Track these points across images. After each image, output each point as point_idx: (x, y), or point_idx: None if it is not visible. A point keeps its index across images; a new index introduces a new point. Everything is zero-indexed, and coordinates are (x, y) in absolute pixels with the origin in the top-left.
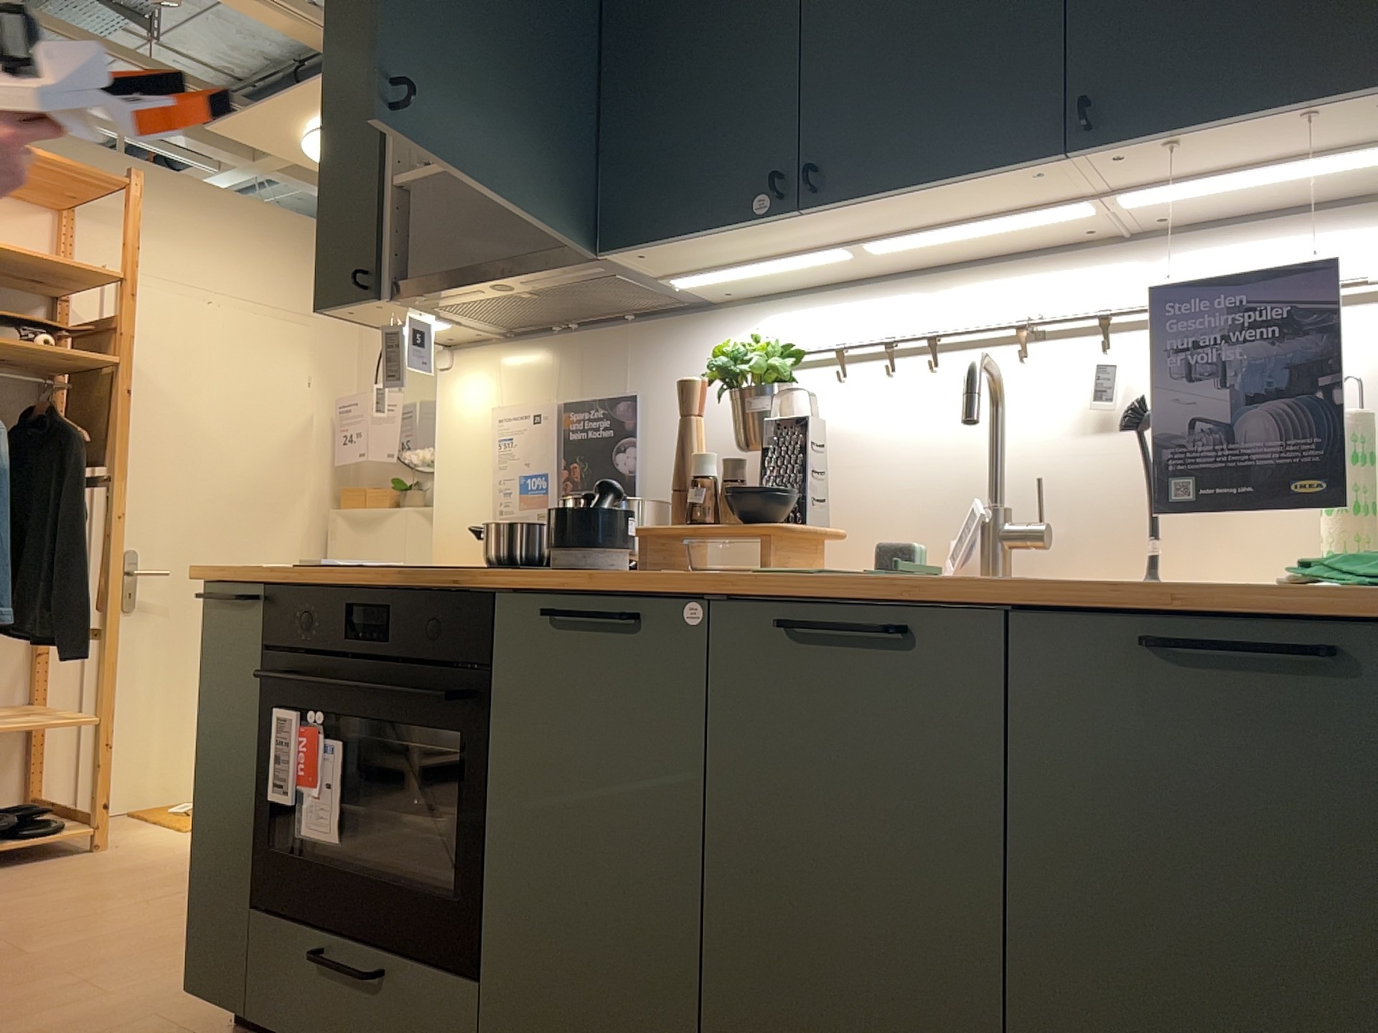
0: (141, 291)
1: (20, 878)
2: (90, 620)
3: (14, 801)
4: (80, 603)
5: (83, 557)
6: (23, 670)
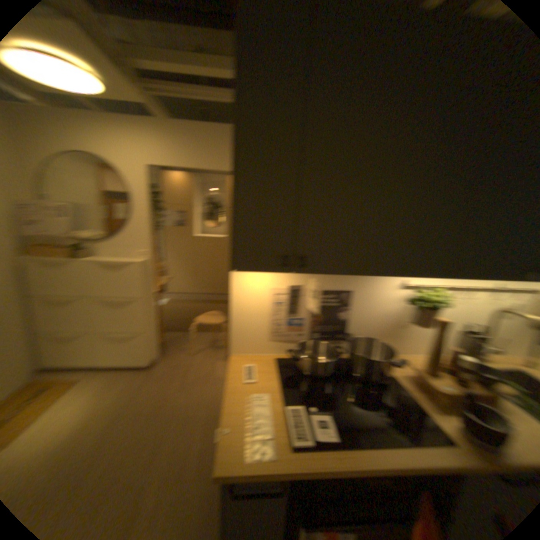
0: None
1: None
2: None
3: None
4: None
5: None
6: None
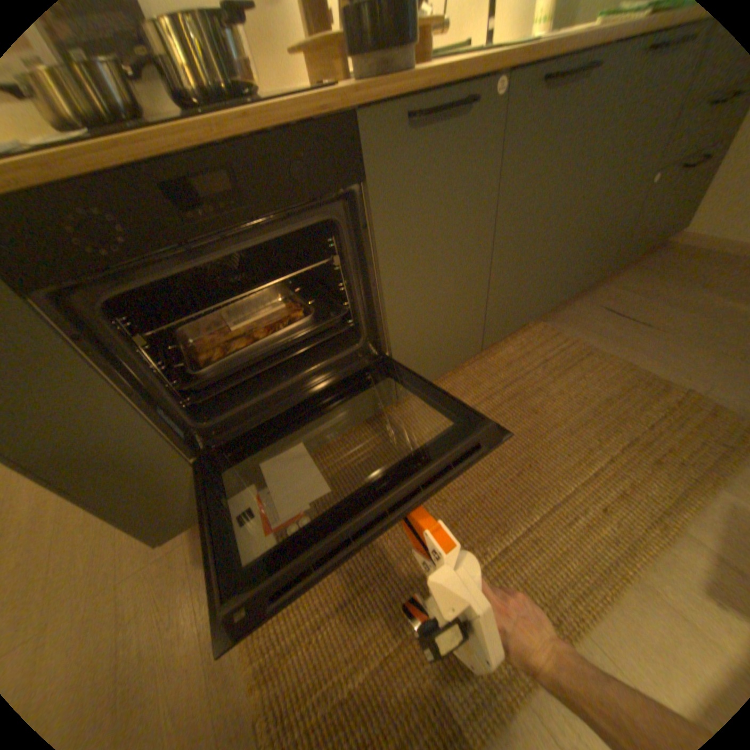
0: None
1: None
2: None
3: None
4: None
5: None
6: None
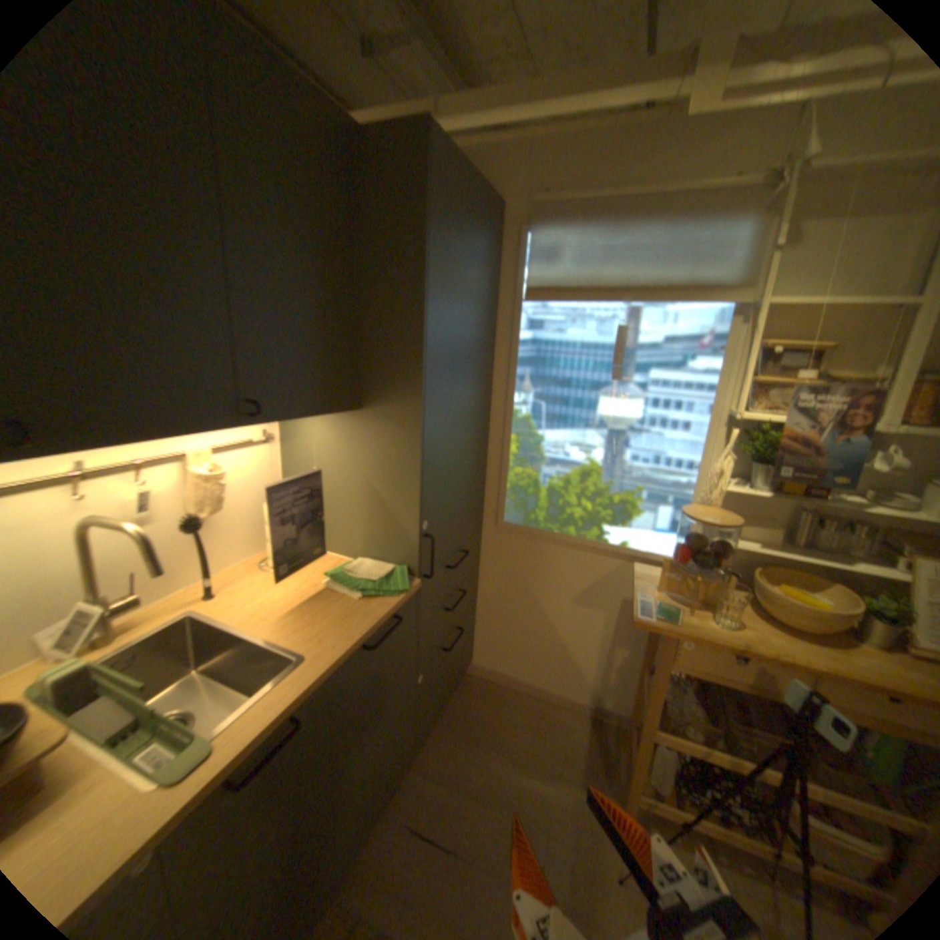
0: None
1: None
2: None
3: None
4: None
5: None
6: None
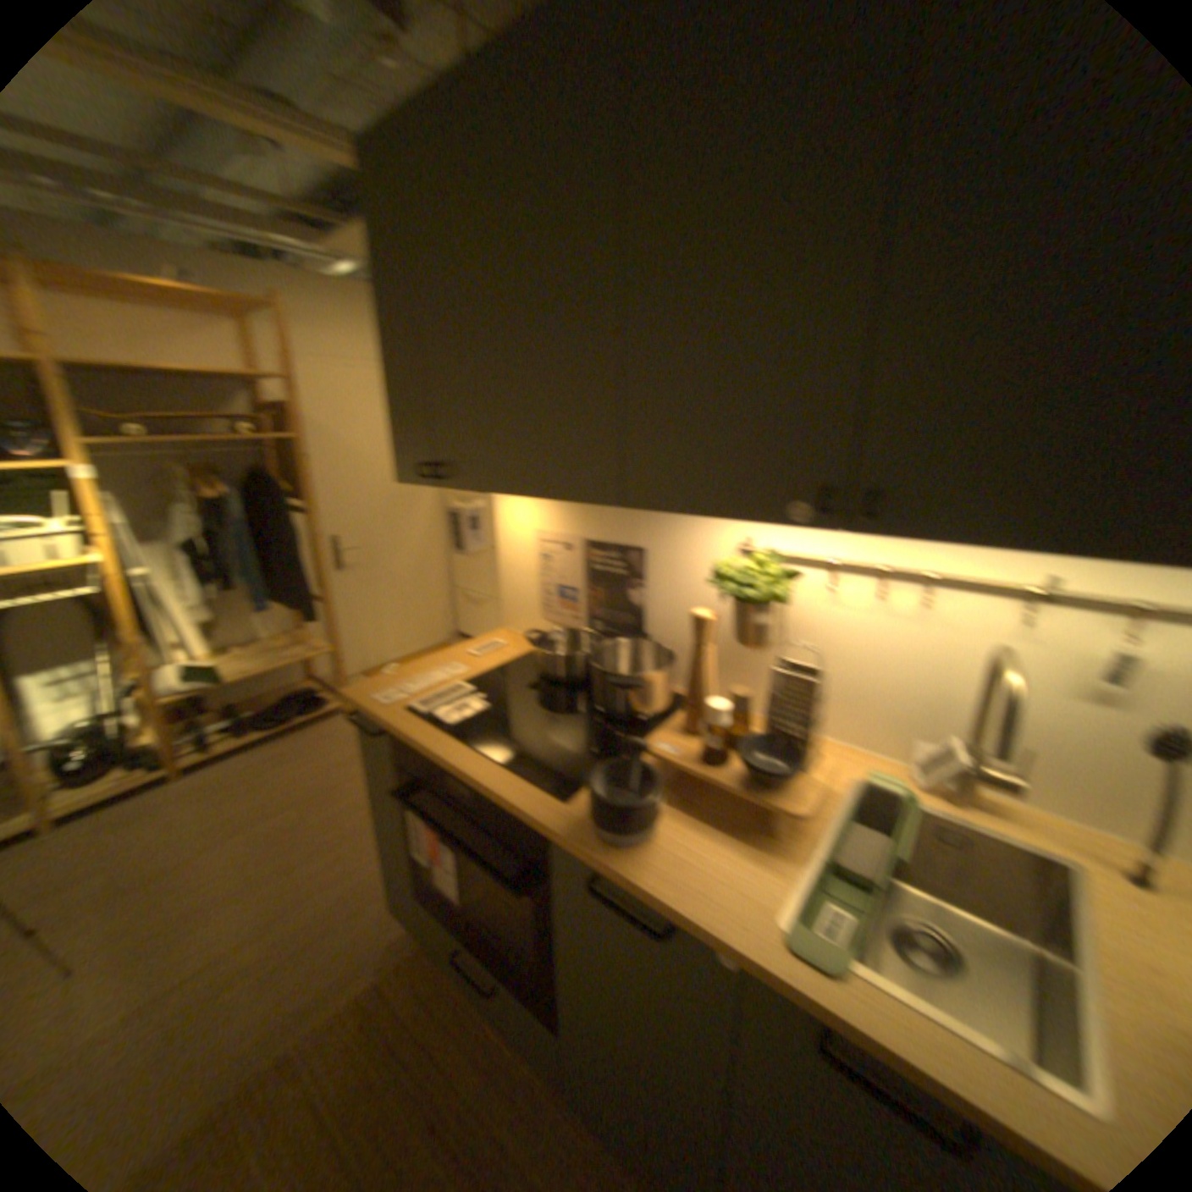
0: (295, 367)
1: (304, 743)
2: (309, 601)
3: (298, 679)
4: (301, 592)
5: (295, 566)
6: (284, 613)
